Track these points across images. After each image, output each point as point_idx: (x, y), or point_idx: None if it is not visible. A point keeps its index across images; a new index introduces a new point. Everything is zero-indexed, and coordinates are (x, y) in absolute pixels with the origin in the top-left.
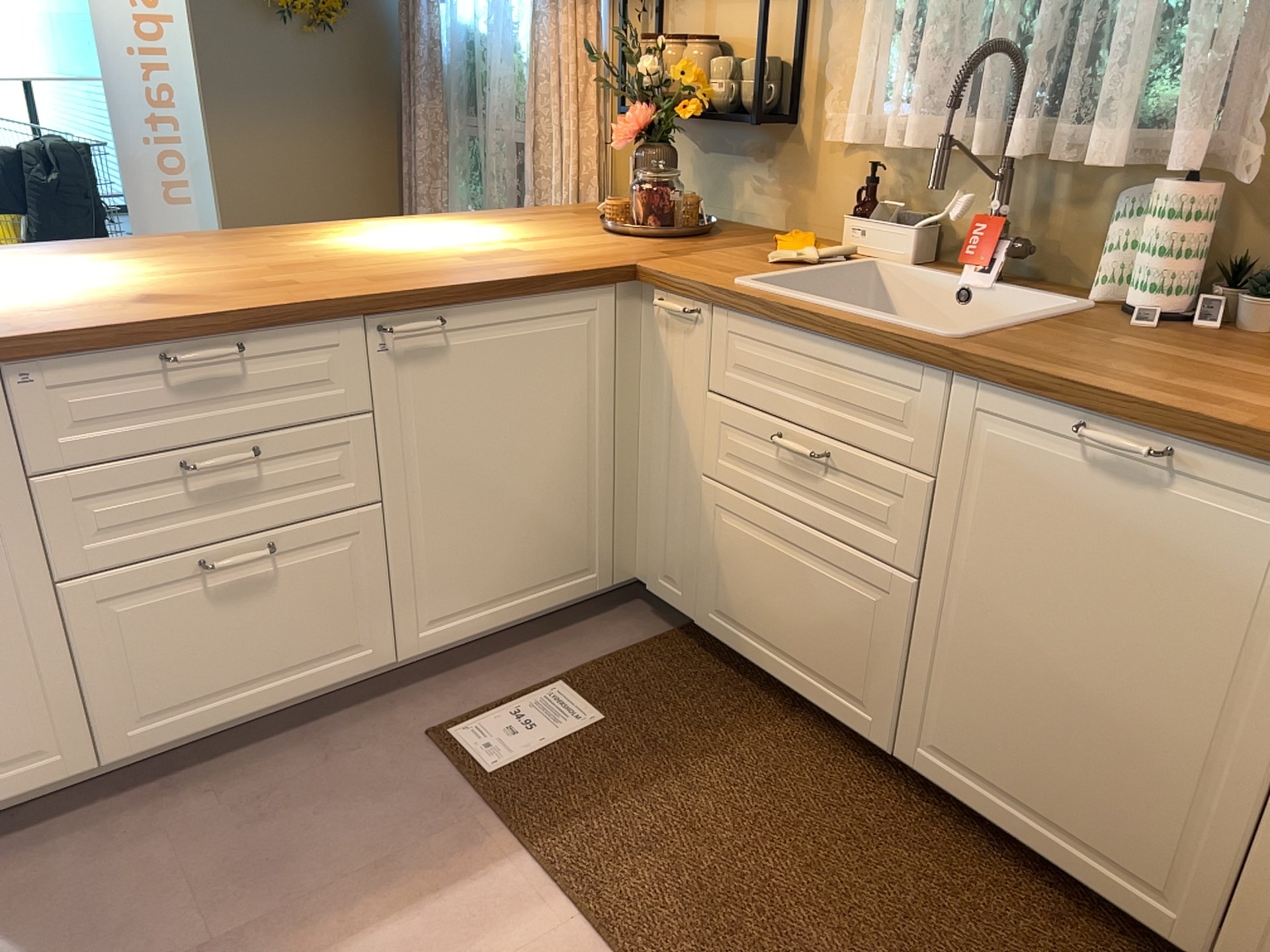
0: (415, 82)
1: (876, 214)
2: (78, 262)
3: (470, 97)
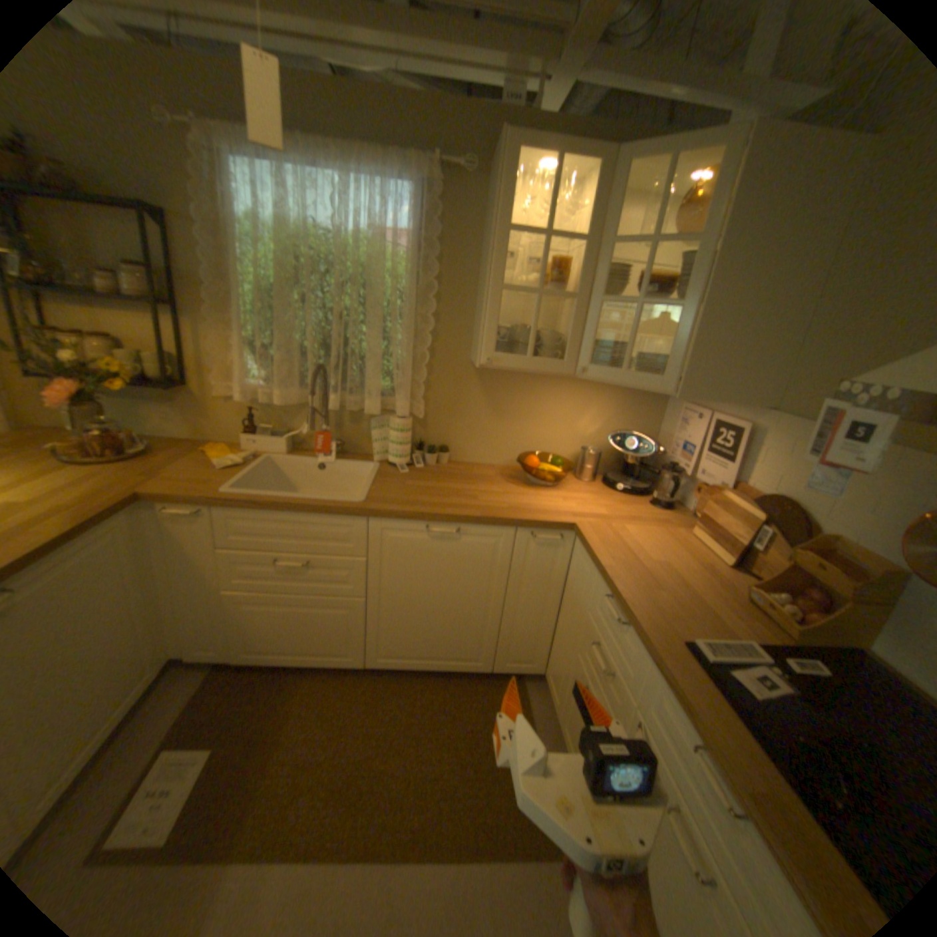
0: None
1: (258, 431)
2: None
3: None
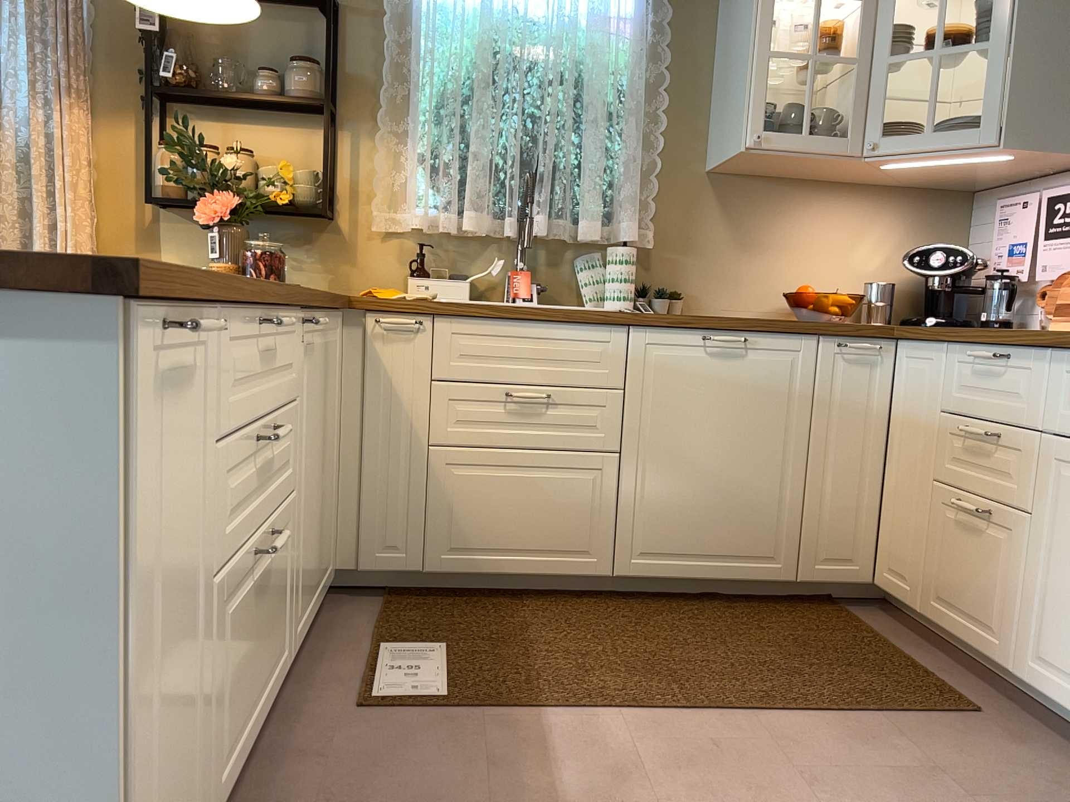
0: None
1: (431, 274)
2: None
3: None
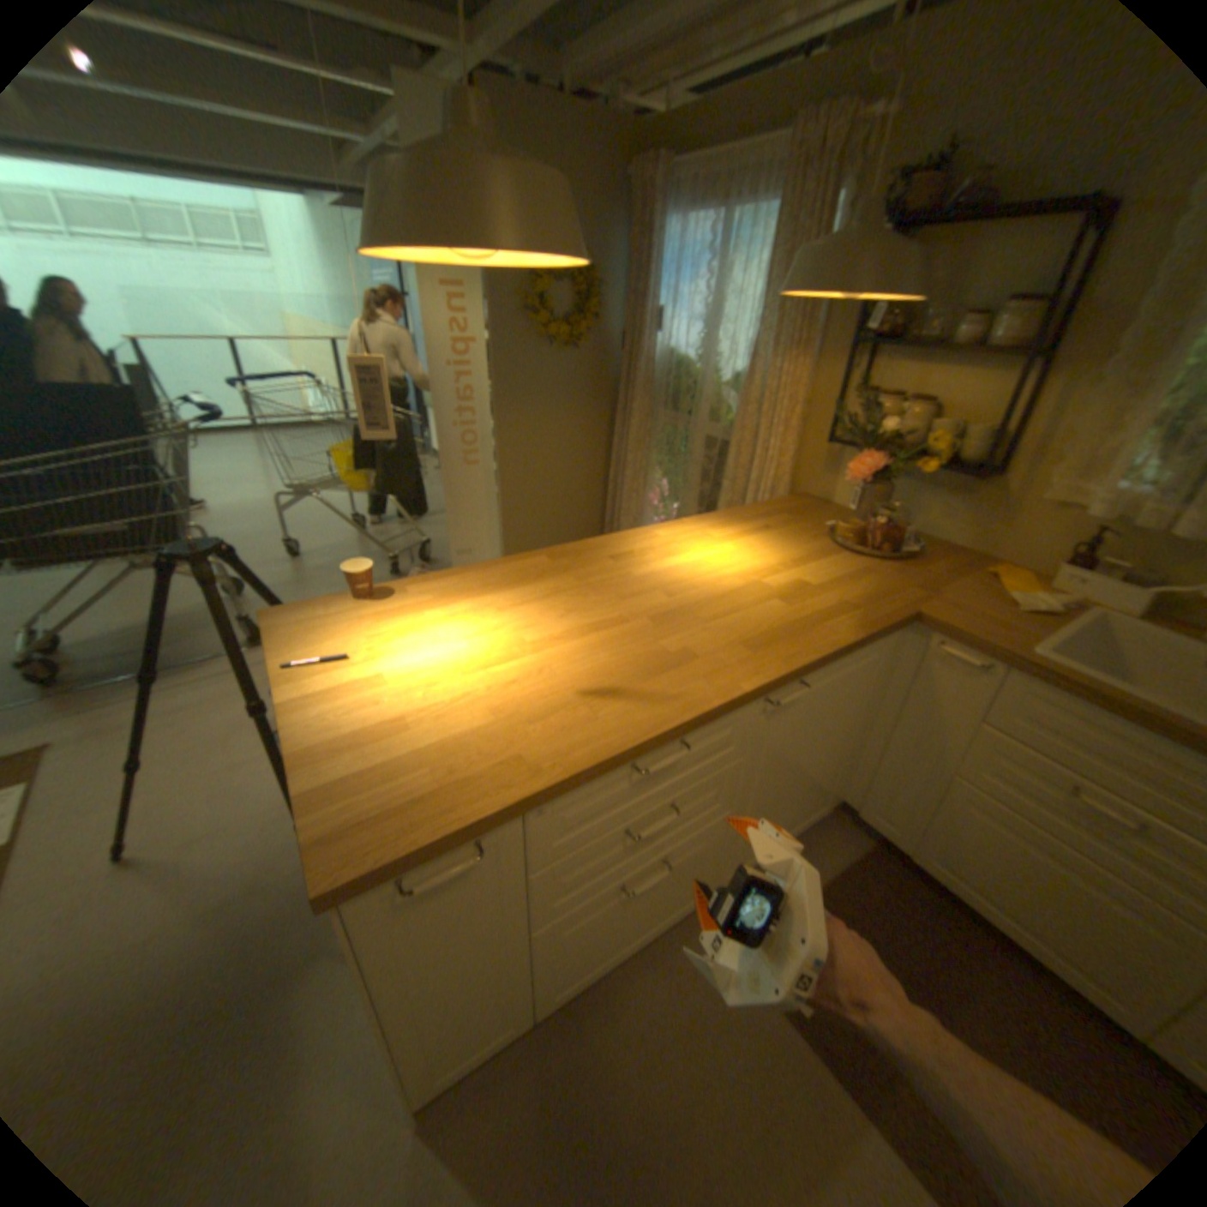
0: (629, 385)
1: (1100, 566)
2: (493, 606)
3: (669, 397)
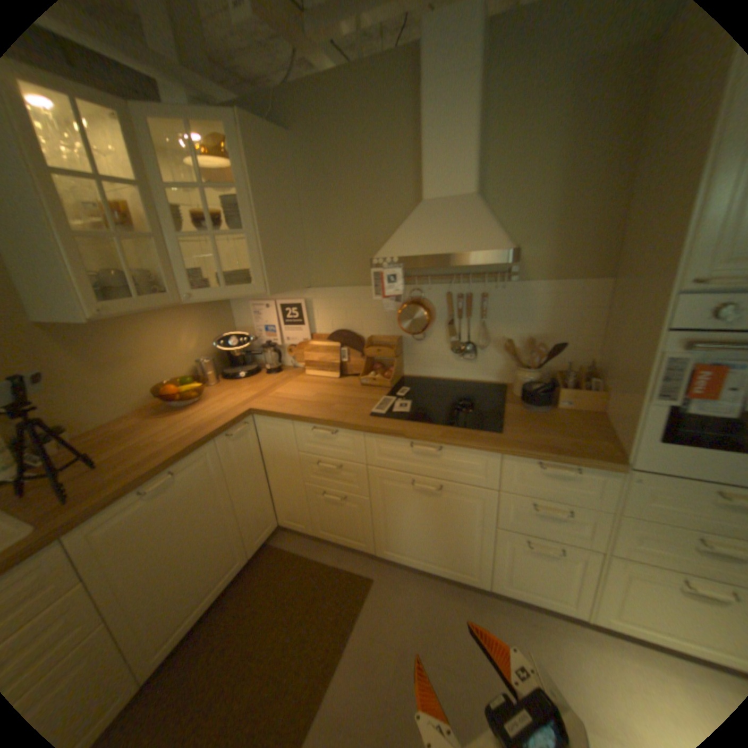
0: None
1: None
2: None
3: None
